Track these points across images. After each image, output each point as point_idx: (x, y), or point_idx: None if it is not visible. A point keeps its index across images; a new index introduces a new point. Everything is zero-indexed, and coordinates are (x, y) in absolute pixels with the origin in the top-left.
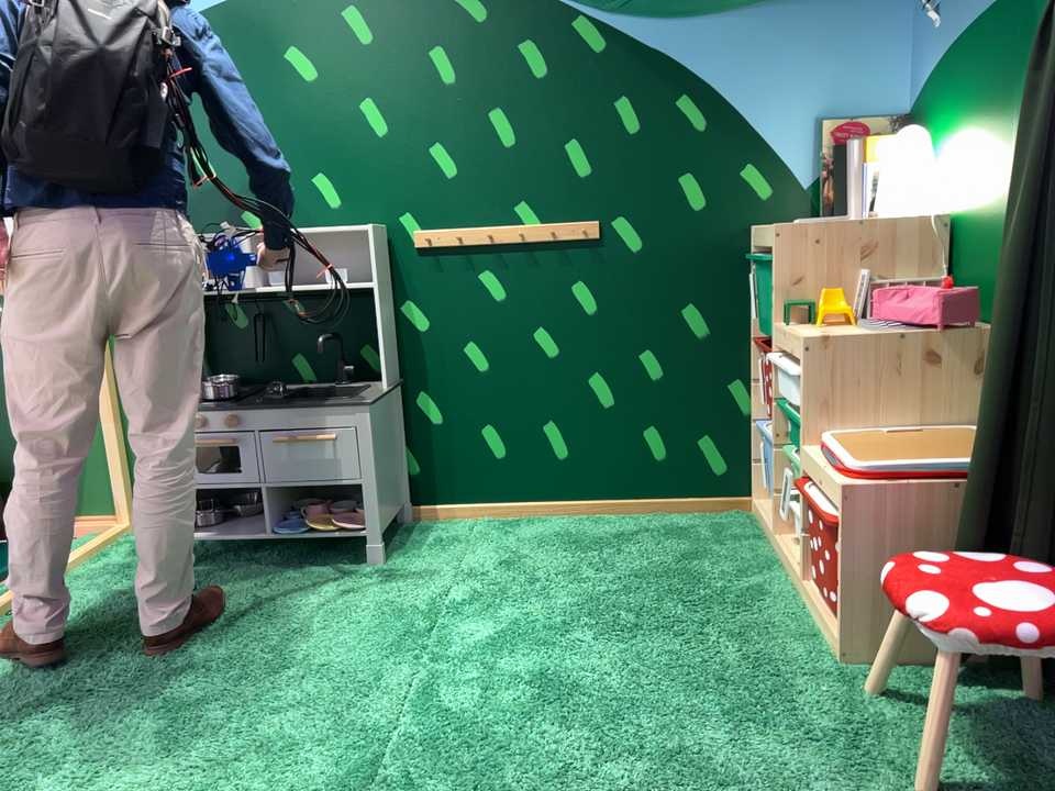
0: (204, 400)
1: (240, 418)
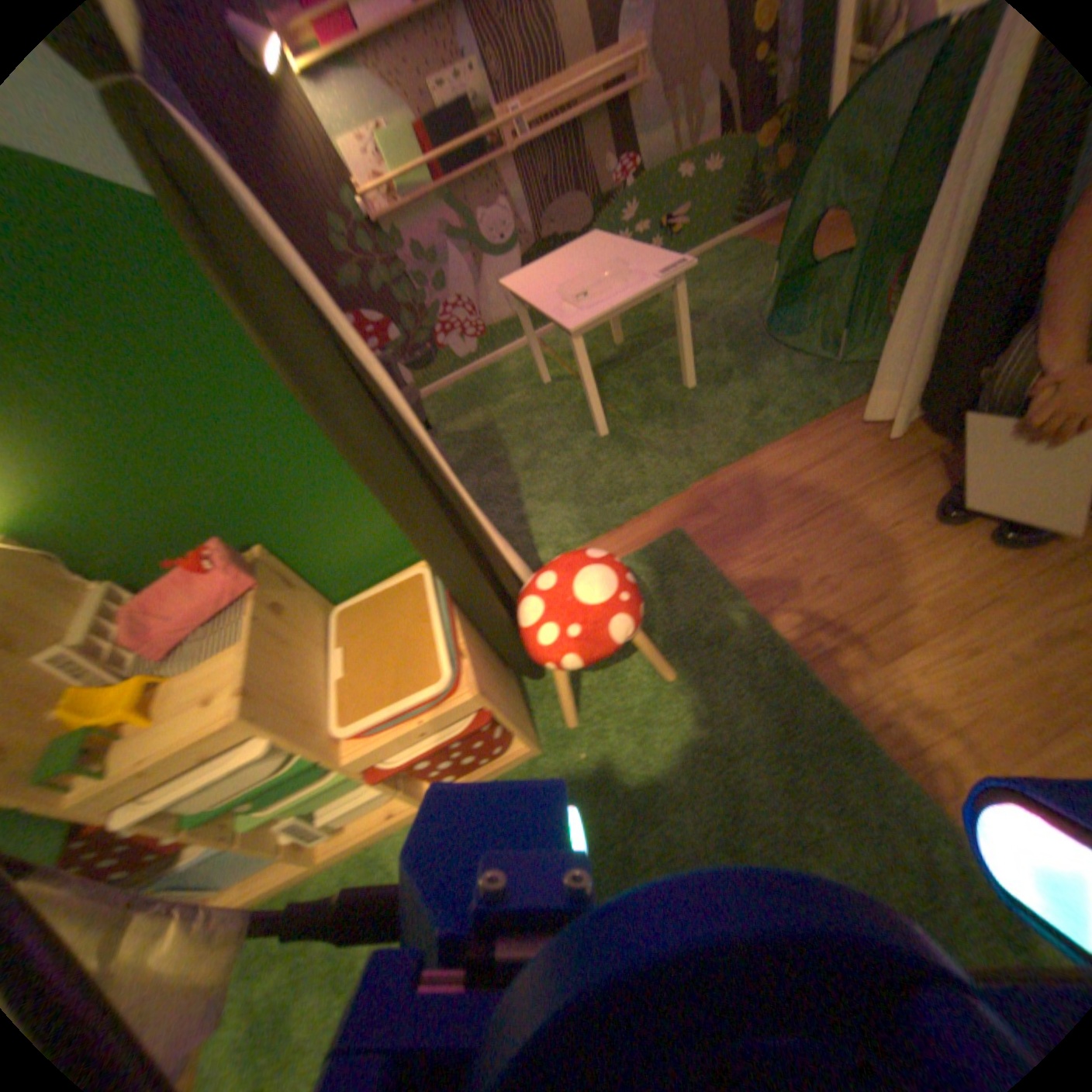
0: None
1: None
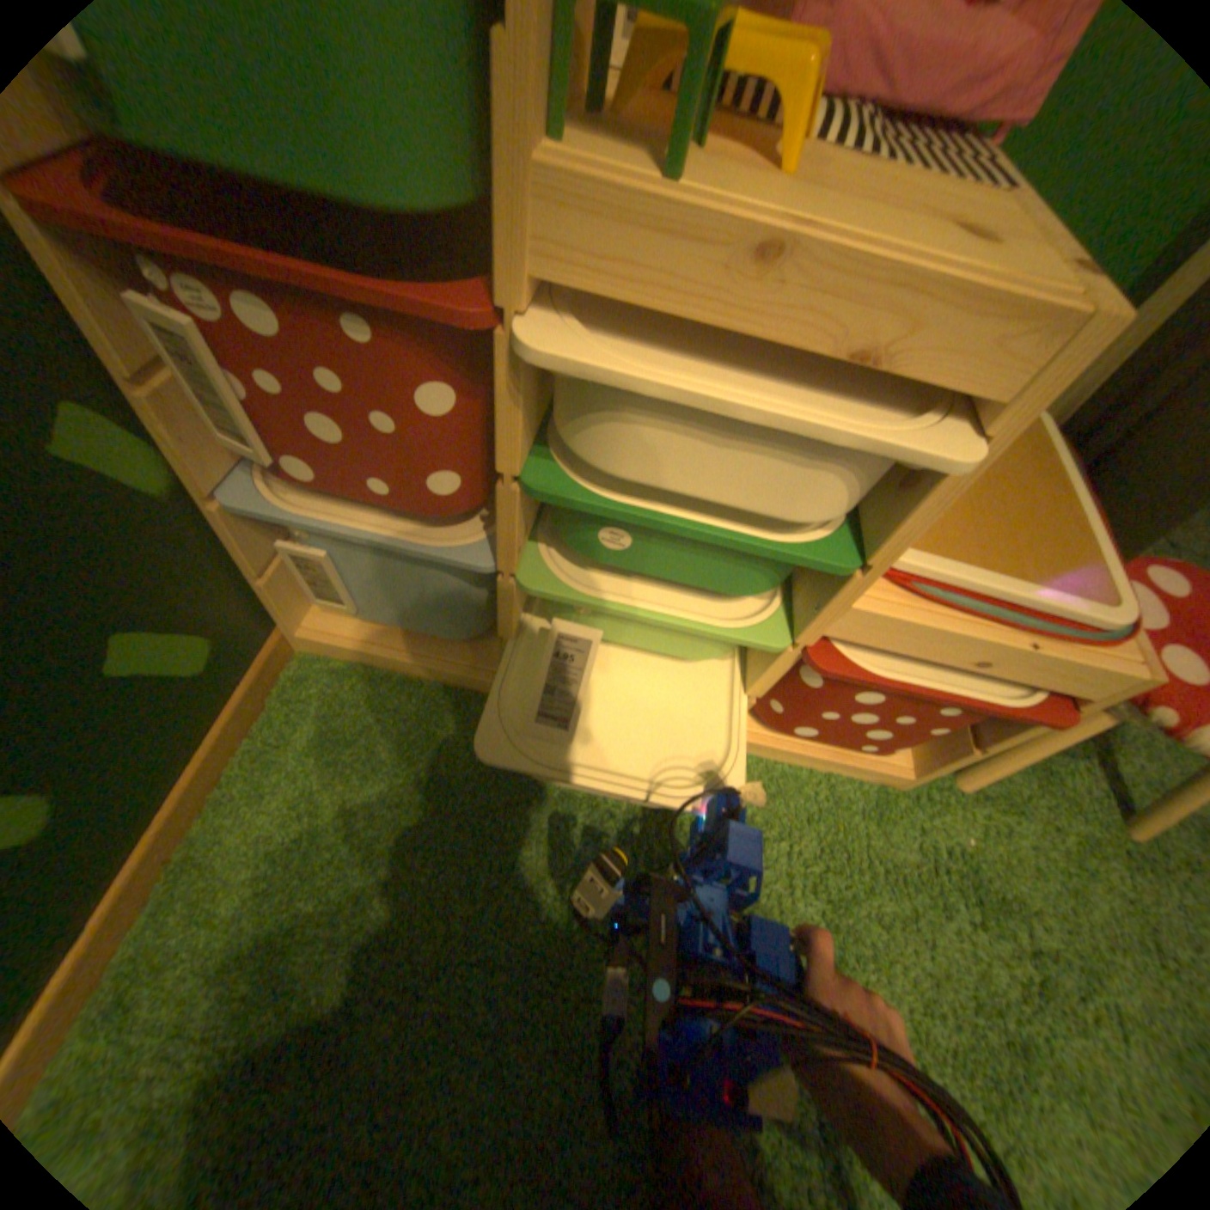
0: None
1: None
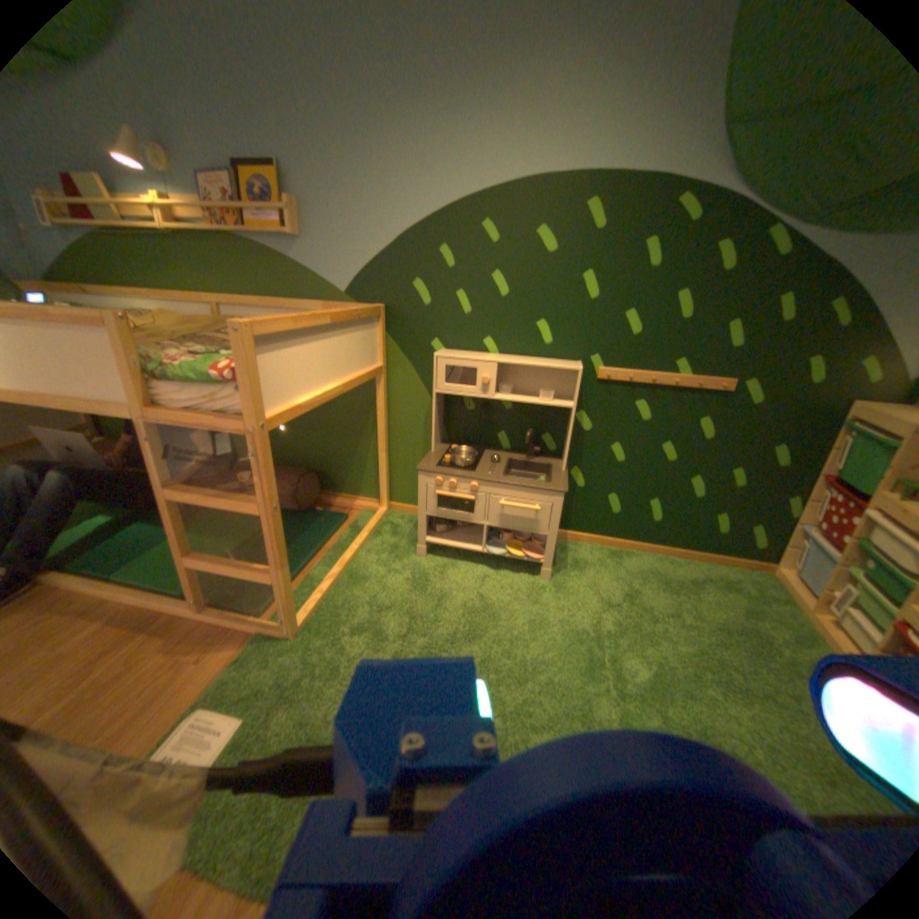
0: (454, 464)
1: (479, 483)
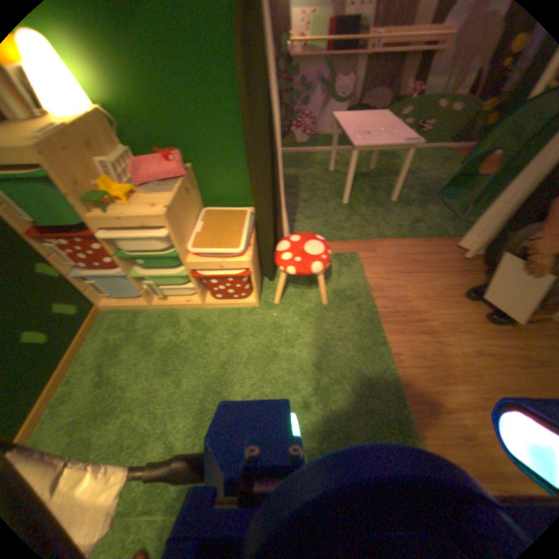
0: None
1: None
